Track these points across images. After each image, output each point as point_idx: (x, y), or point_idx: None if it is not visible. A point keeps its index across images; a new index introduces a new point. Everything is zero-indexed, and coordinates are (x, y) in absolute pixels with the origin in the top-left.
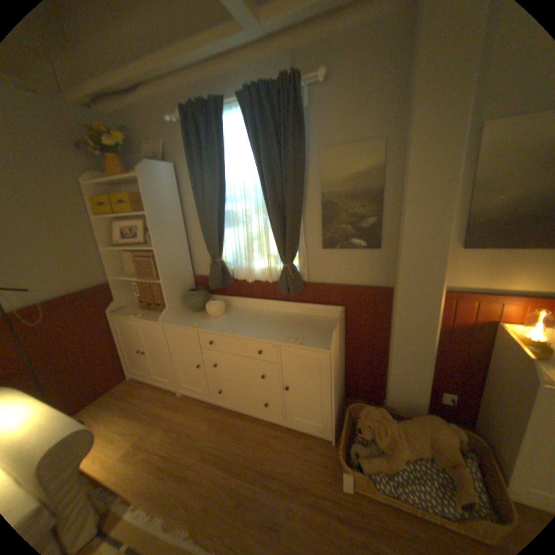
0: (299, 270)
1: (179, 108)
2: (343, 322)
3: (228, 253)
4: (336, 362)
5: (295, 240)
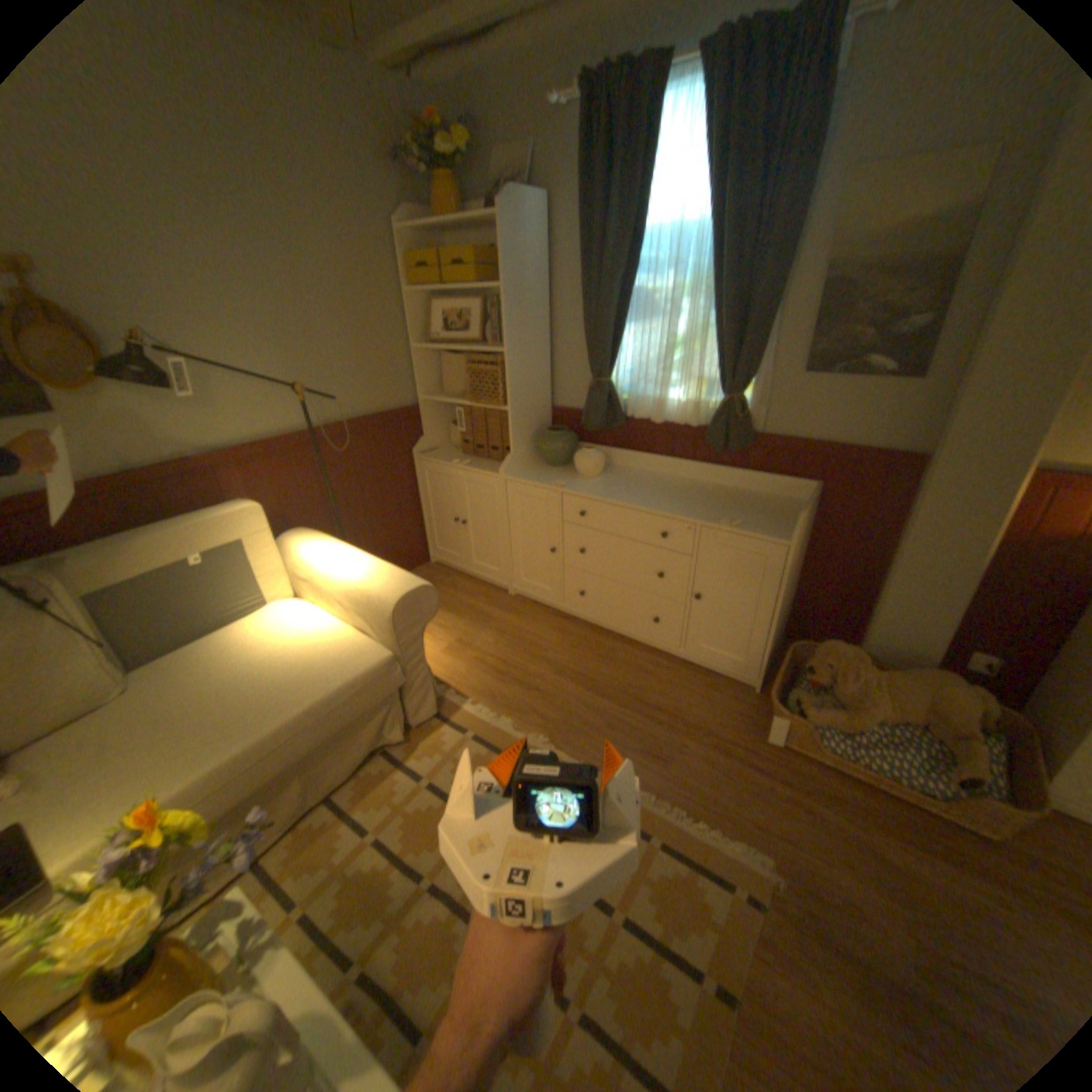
0: (750, 410)
1: (579, 80)
2: (814, 510)
3: (622, 370)
4: (793, 565)
5: (757, 352)
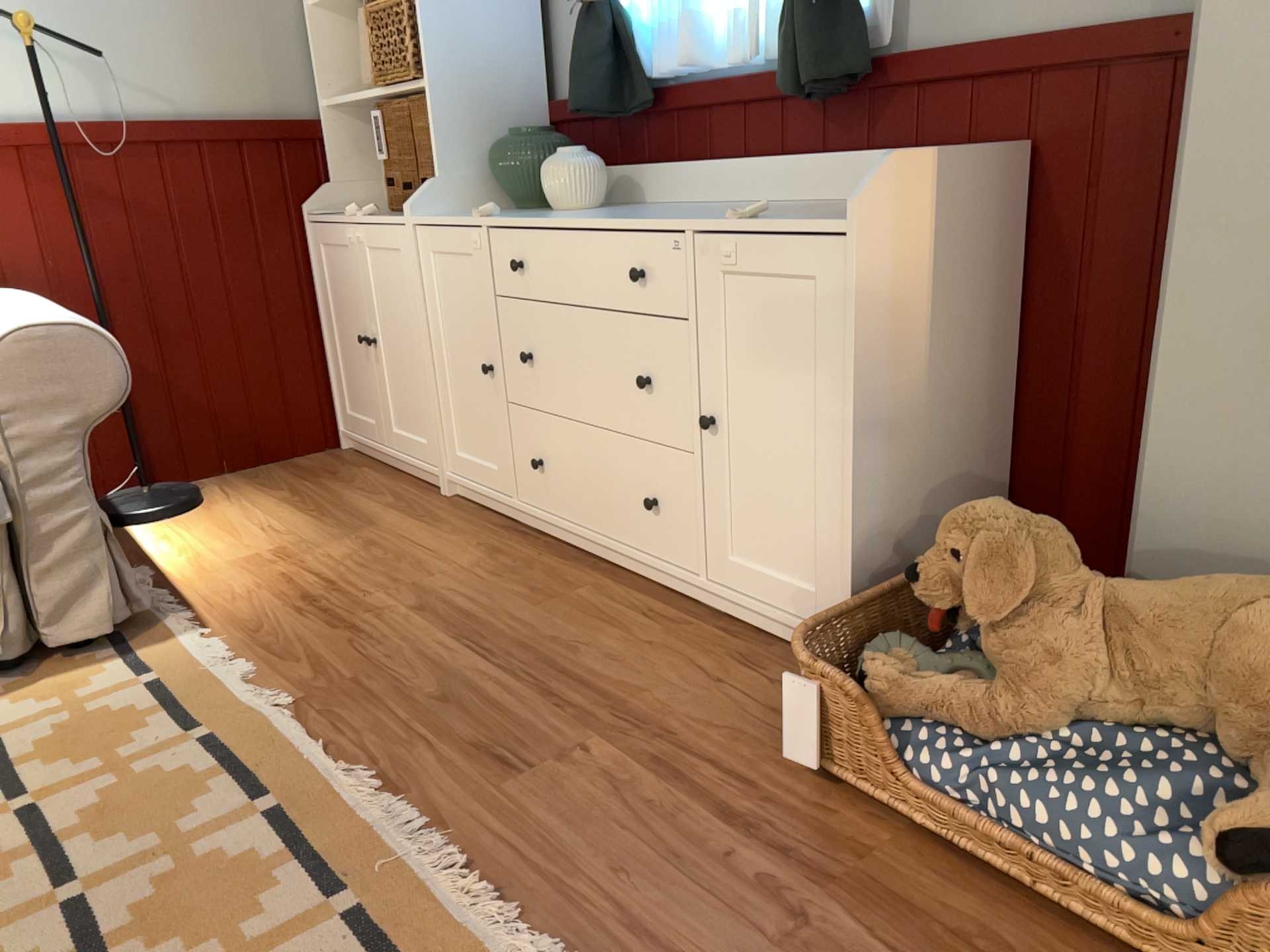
0: (865, 6)
1: None
2: (1004, 213)
3: None
4: (876, 299)
5: None
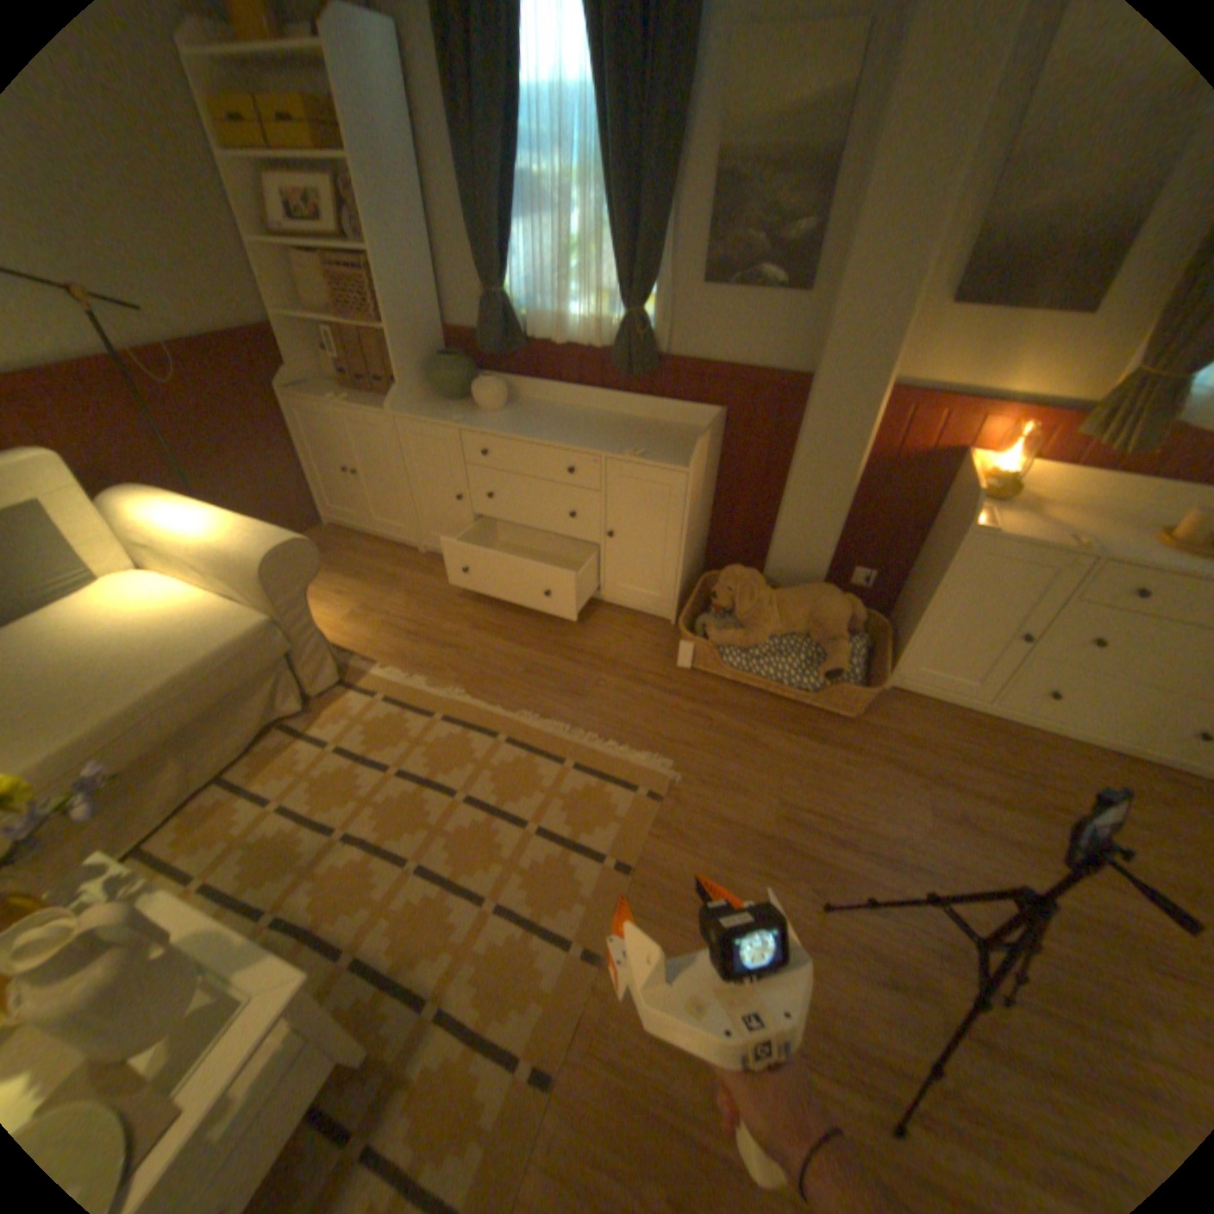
0: (654, 329)
1: None
2: (719, 438)
3: (516, 280)
4: (694, 494)
5: (653, 259)
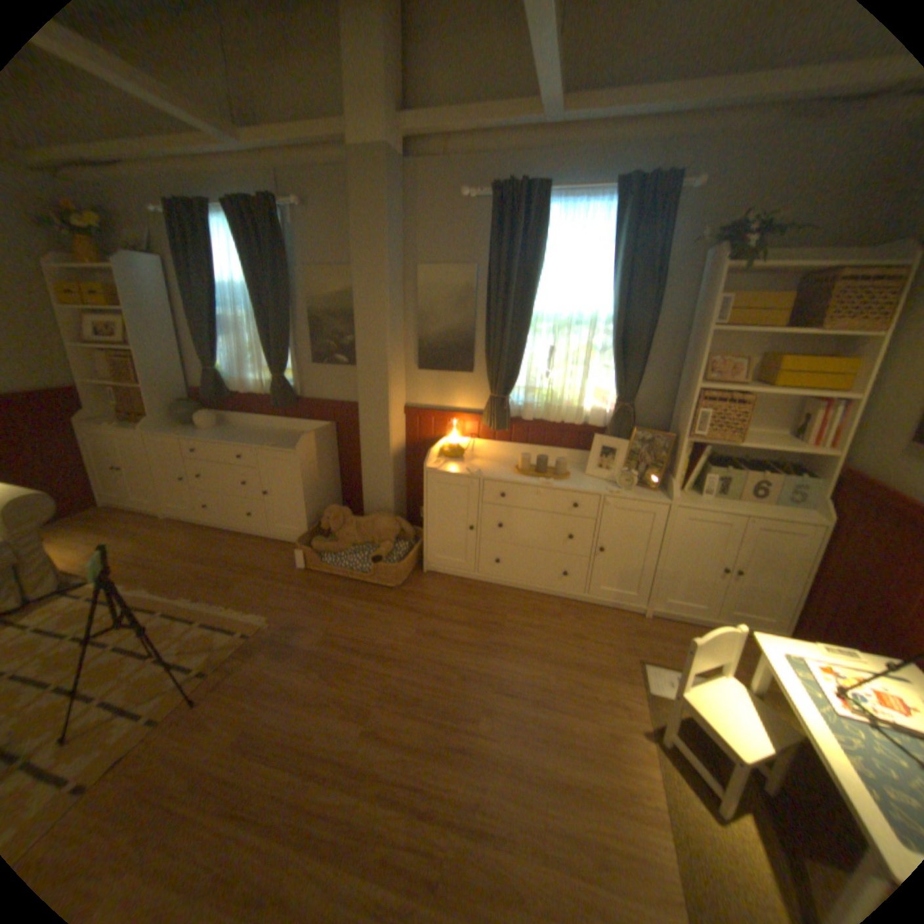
0: (293, 386)
1: (163, 204)
2: (332, 439)
3: (221, 364)
4: (305, 466)
5: (281, 354)
